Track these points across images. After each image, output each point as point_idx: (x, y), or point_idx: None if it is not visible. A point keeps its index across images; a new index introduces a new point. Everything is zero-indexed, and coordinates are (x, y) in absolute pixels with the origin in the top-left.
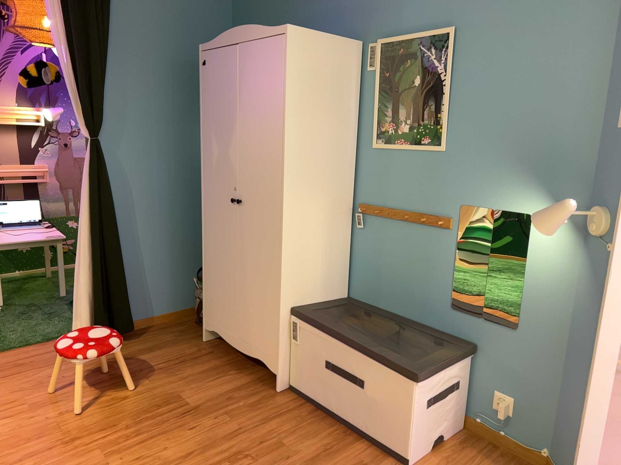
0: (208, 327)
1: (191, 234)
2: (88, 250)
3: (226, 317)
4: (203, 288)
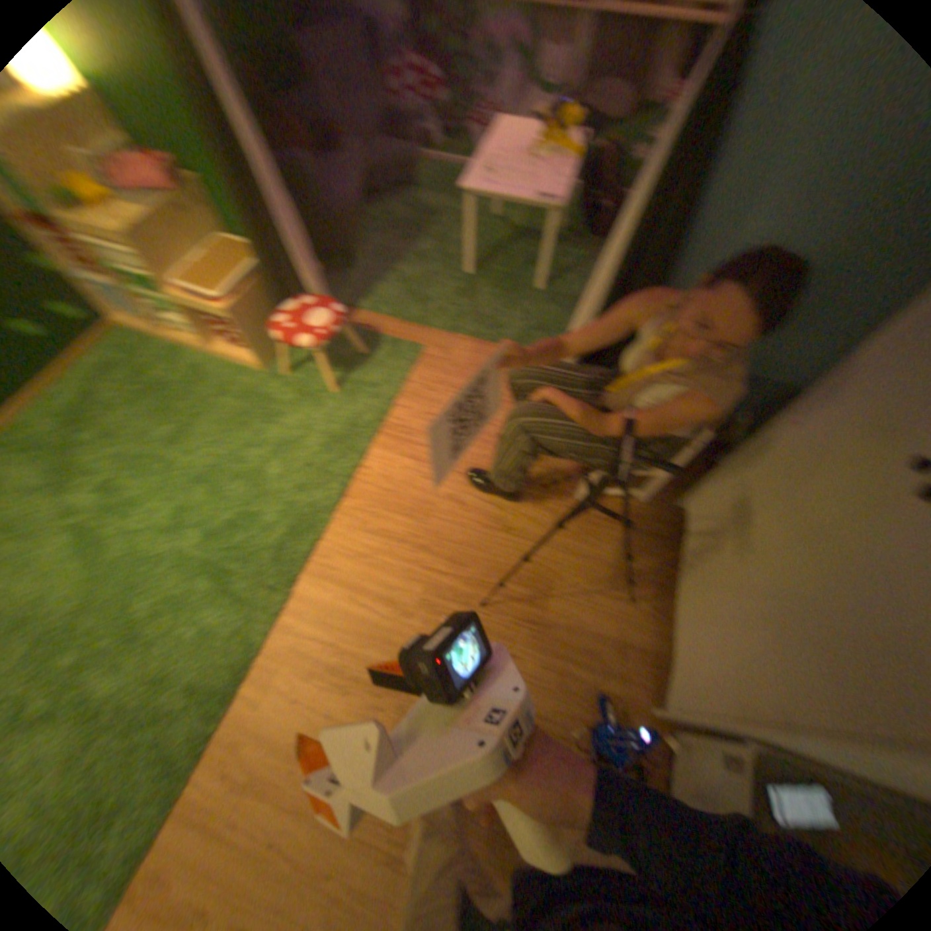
0: (688, 512)
1: (830, 330)
2: (606, 294)
3: (704, 553)
4: (742, 448)
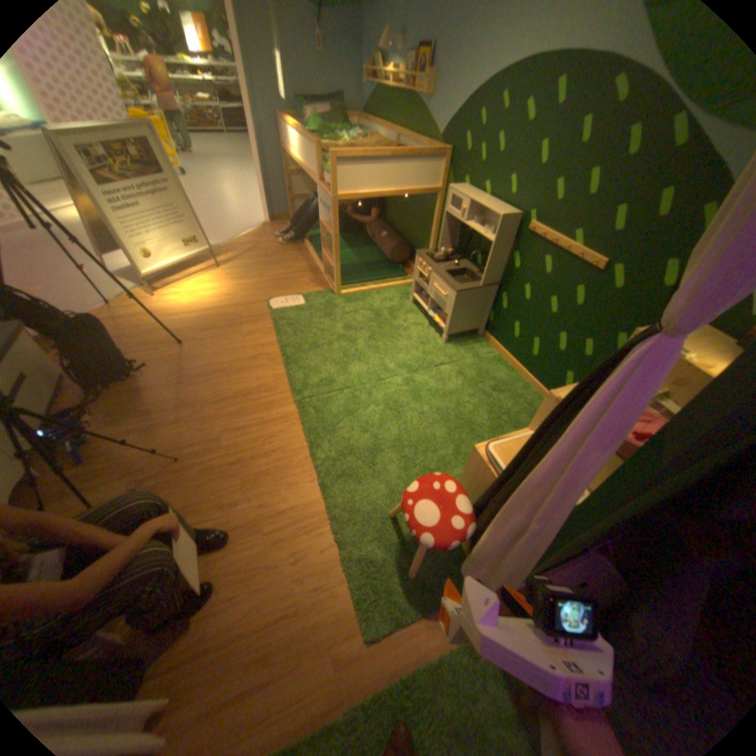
0: None
1: None
2: None
3: None
4: None
